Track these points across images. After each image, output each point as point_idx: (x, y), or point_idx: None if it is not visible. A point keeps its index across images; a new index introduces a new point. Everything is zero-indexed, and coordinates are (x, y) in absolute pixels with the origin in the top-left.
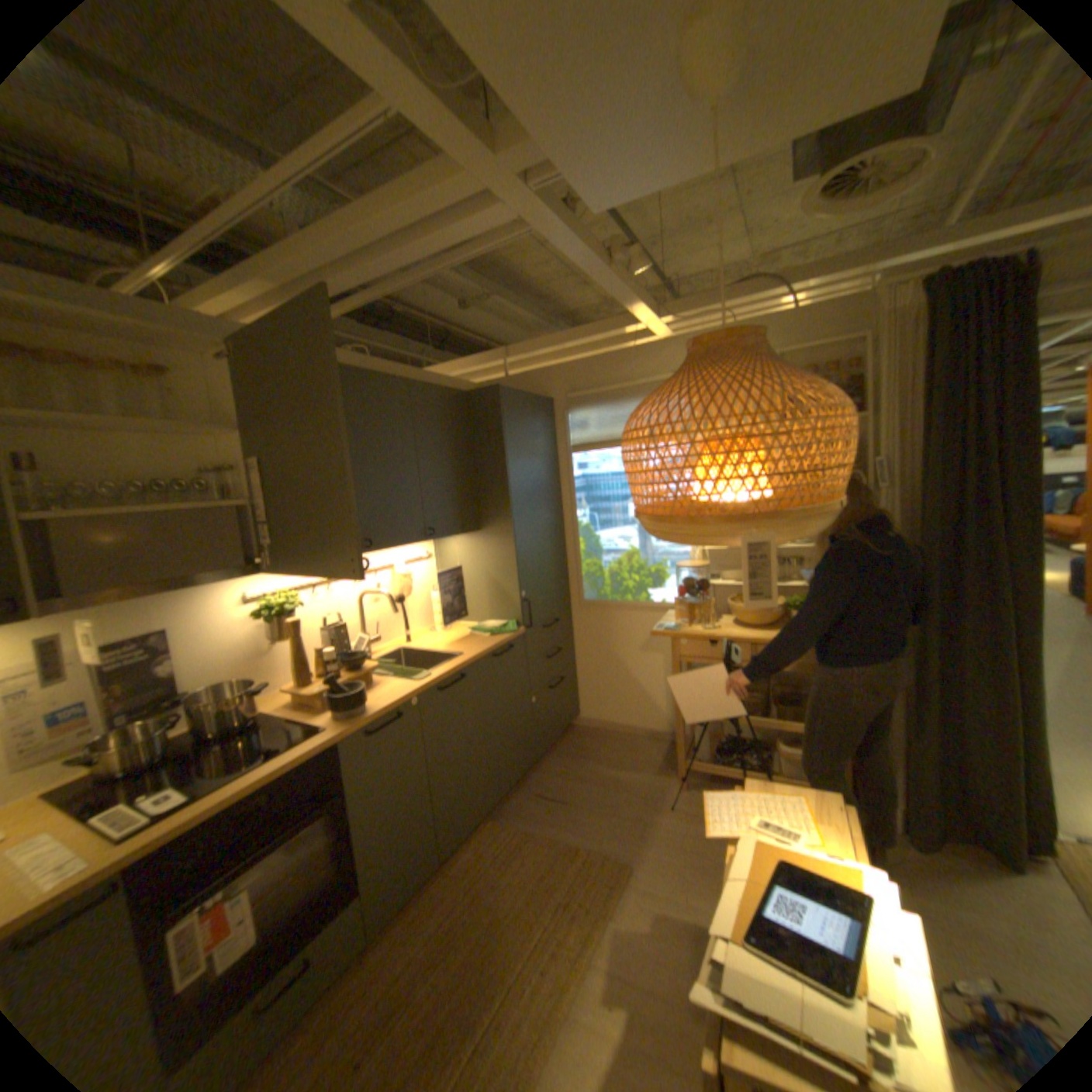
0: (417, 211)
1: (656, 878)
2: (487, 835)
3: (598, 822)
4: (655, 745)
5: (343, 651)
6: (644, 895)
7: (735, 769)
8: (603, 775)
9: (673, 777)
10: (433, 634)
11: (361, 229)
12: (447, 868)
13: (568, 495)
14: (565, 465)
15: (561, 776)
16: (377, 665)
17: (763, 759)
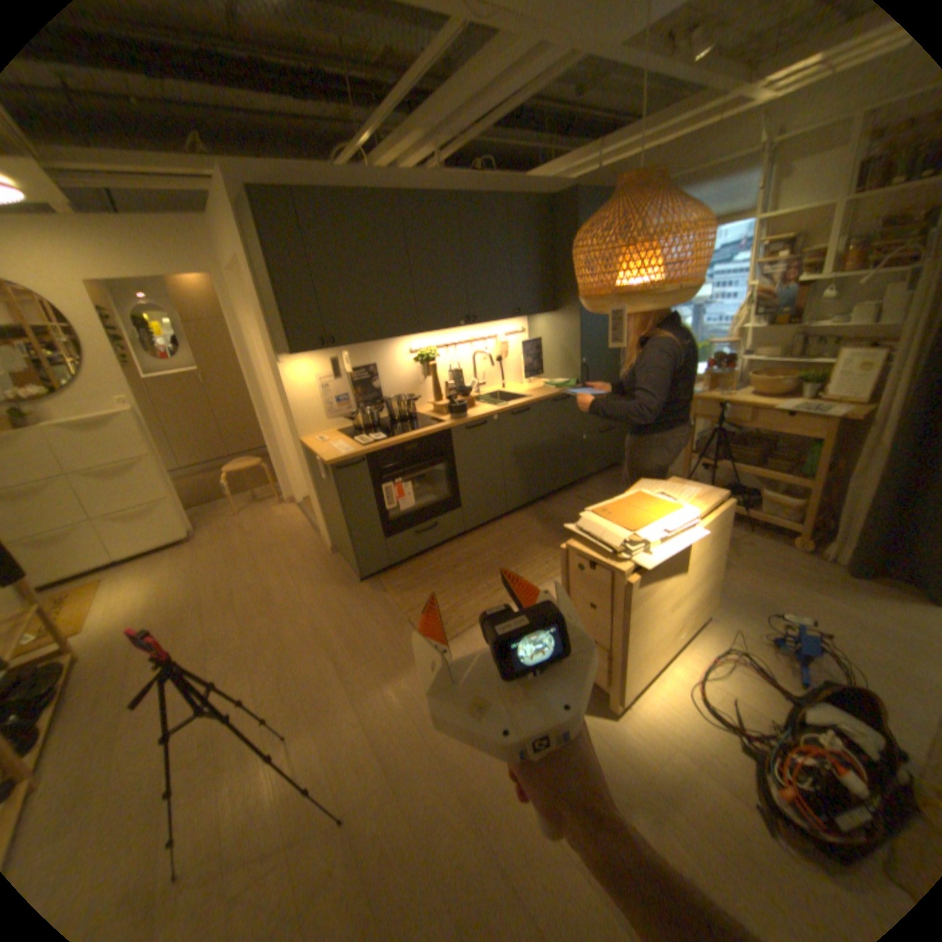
0: (494, 71)
1: None
2: (538, 508)
3: None
4: None
5: (459, 386)
6: None
7: None
8: None
9: None
10: (519, 385)
11: (461, 91)
12: (511, 516)
13: None
14: None
15: (597, 490)
16: (480, 399)
17: (752, 501)
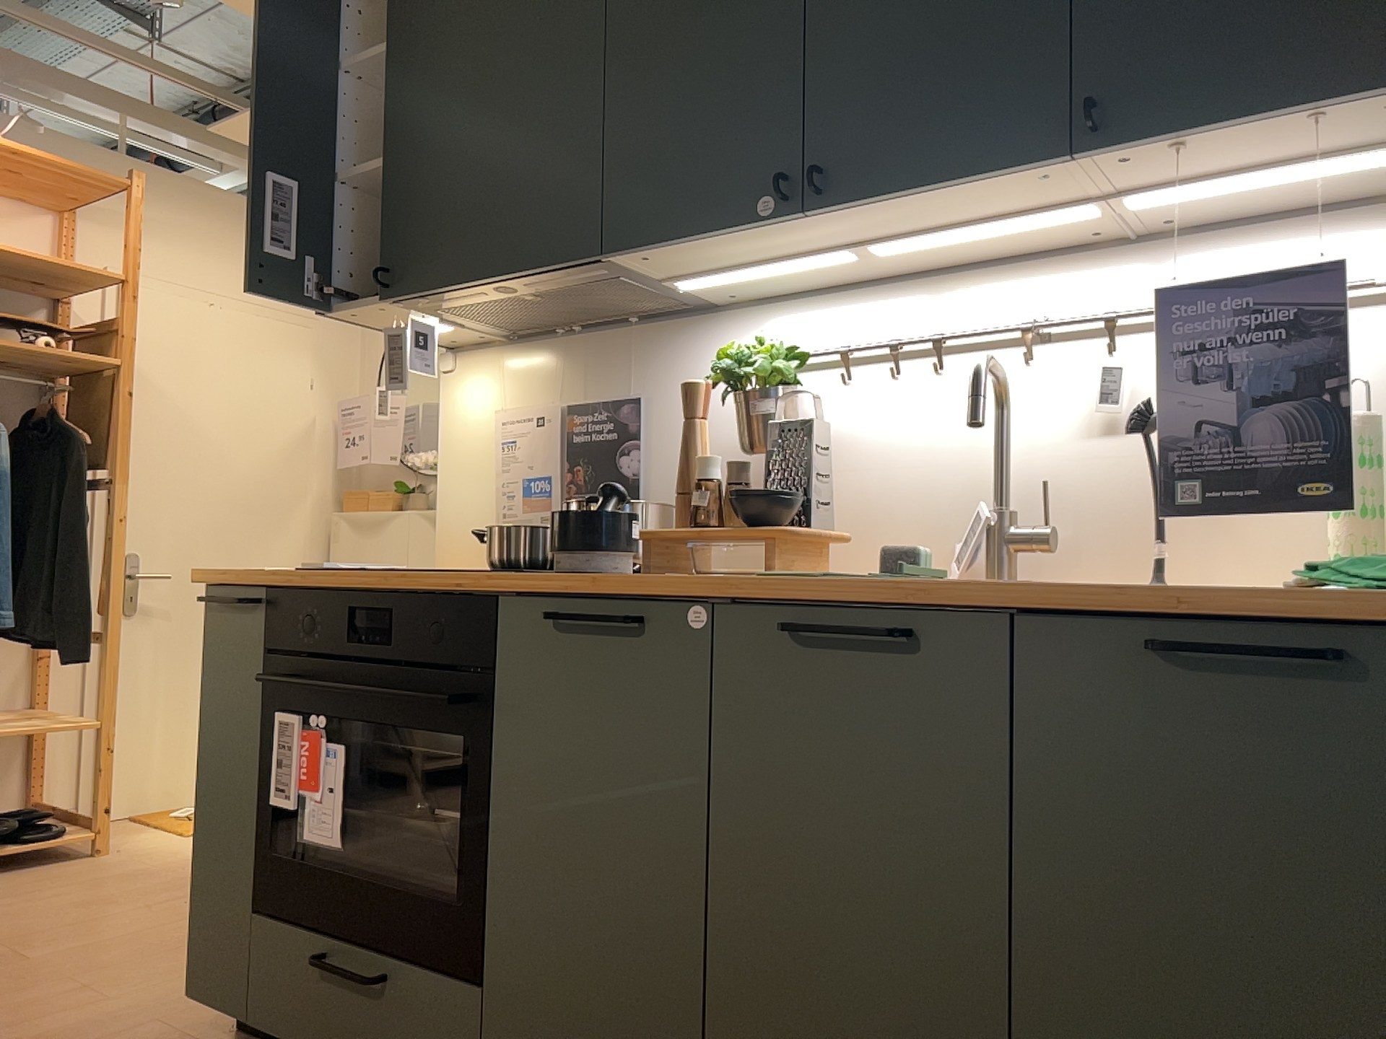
0: None
1: None
2: None
3: None
4: None
5: (811, 493)
6: None
7: None
8: None
9: None
10: None
11: None
12: None
13: None
14: None
15: None
16: None
17: None
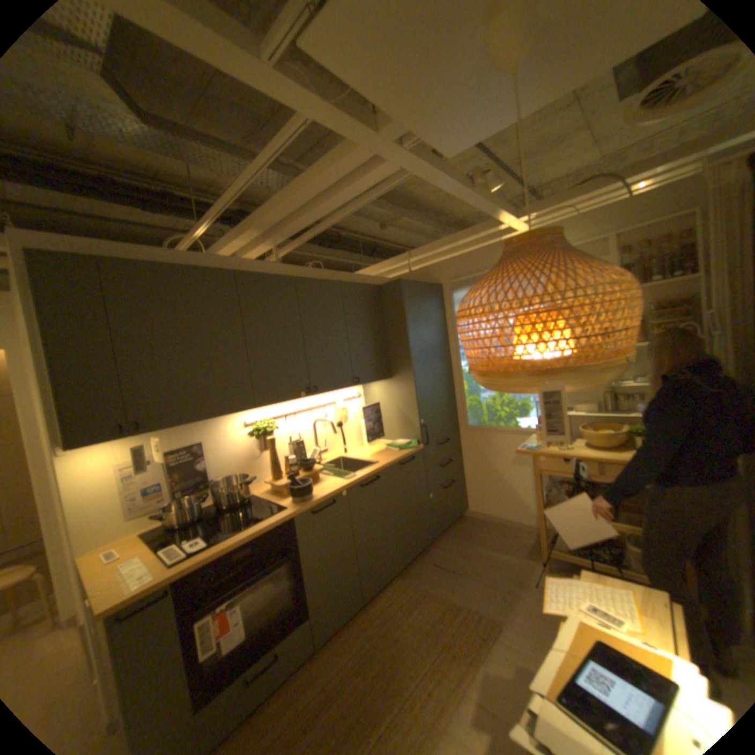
0: (333, 176)
1: (520, 638)
2: (398, 588)
3: (478, 589)
4: (526, 535)
5: (302, 458)
6: (510, 649)
7: (590, 560)
8: (484, 554)
9: (540, 561)
10: (362, 447)
11: (302, 192)
12: (370, 608)
13: (455, 350)
14: (452, 329)
15: (453, 552)
16: (324, 468)
17: (616, 555)
